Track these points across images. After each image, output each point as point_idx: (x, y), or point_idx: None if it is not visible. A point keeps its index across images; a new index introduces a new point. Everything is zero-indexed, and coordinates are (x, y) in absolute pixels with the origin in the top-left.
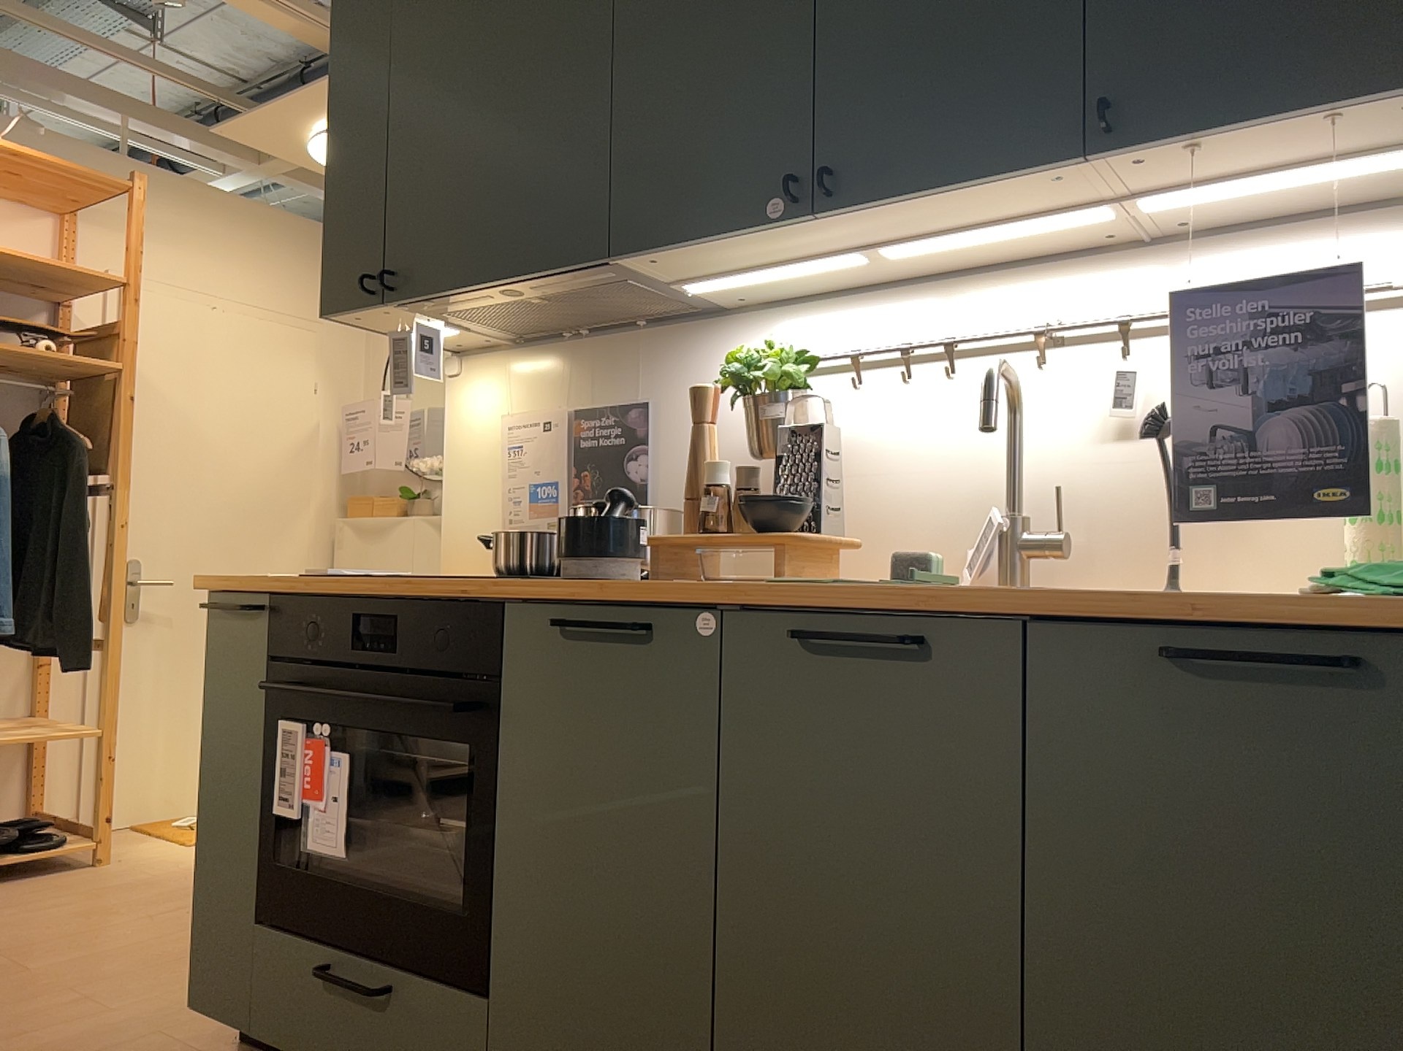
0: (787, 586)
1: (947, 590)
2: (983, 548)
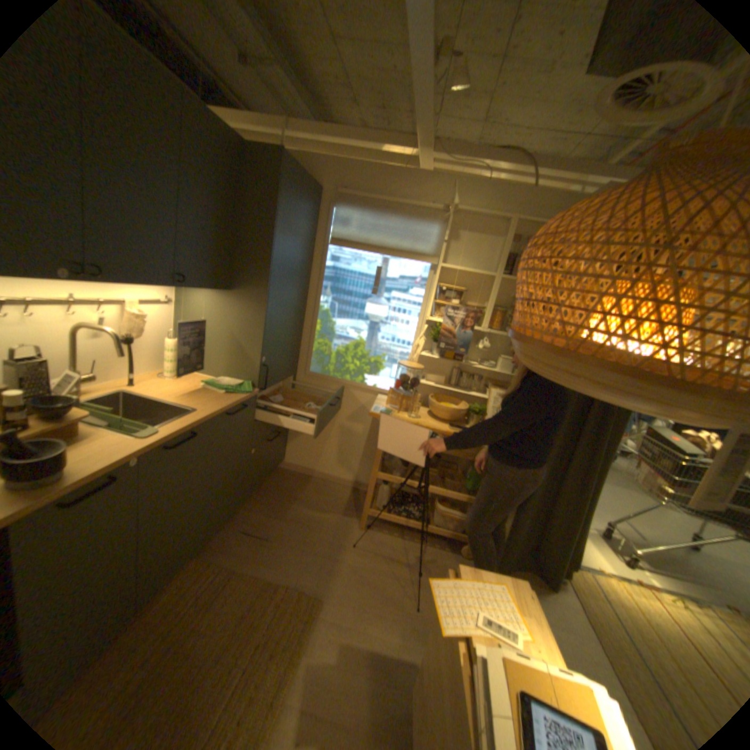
0: (153, 436)
1: (186, 418)
2: (62, 385)
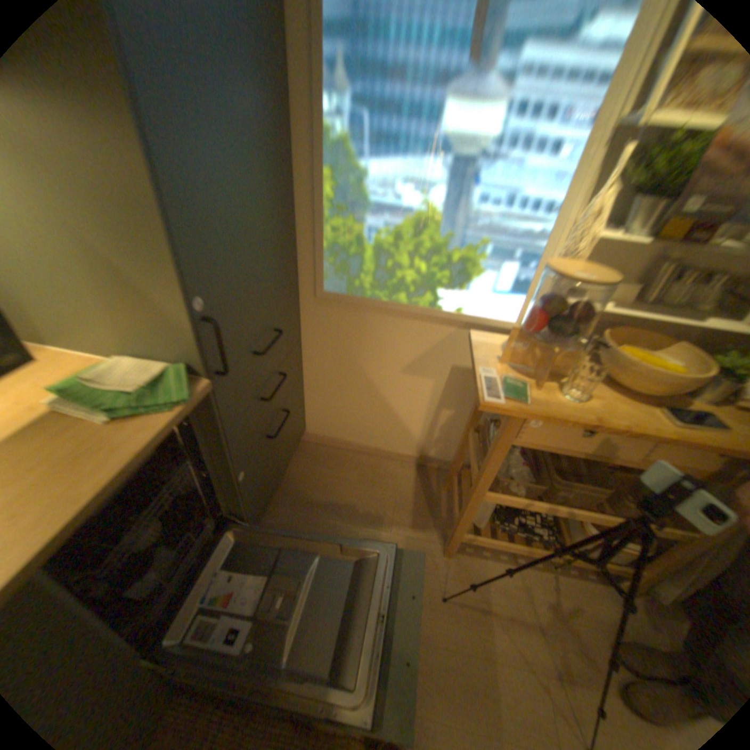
0: None
1: None
2: None
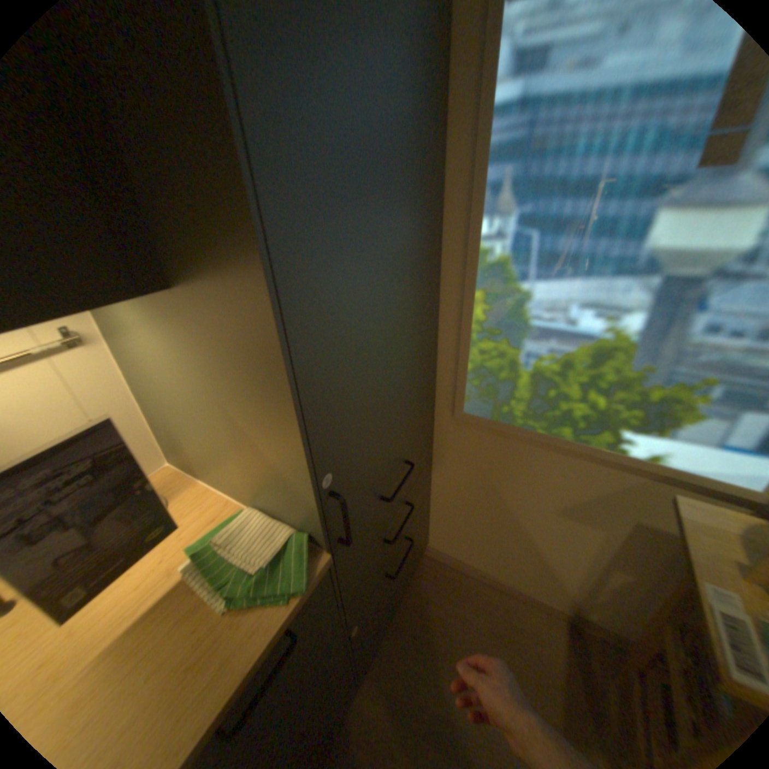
0: None
1: None
2: None
